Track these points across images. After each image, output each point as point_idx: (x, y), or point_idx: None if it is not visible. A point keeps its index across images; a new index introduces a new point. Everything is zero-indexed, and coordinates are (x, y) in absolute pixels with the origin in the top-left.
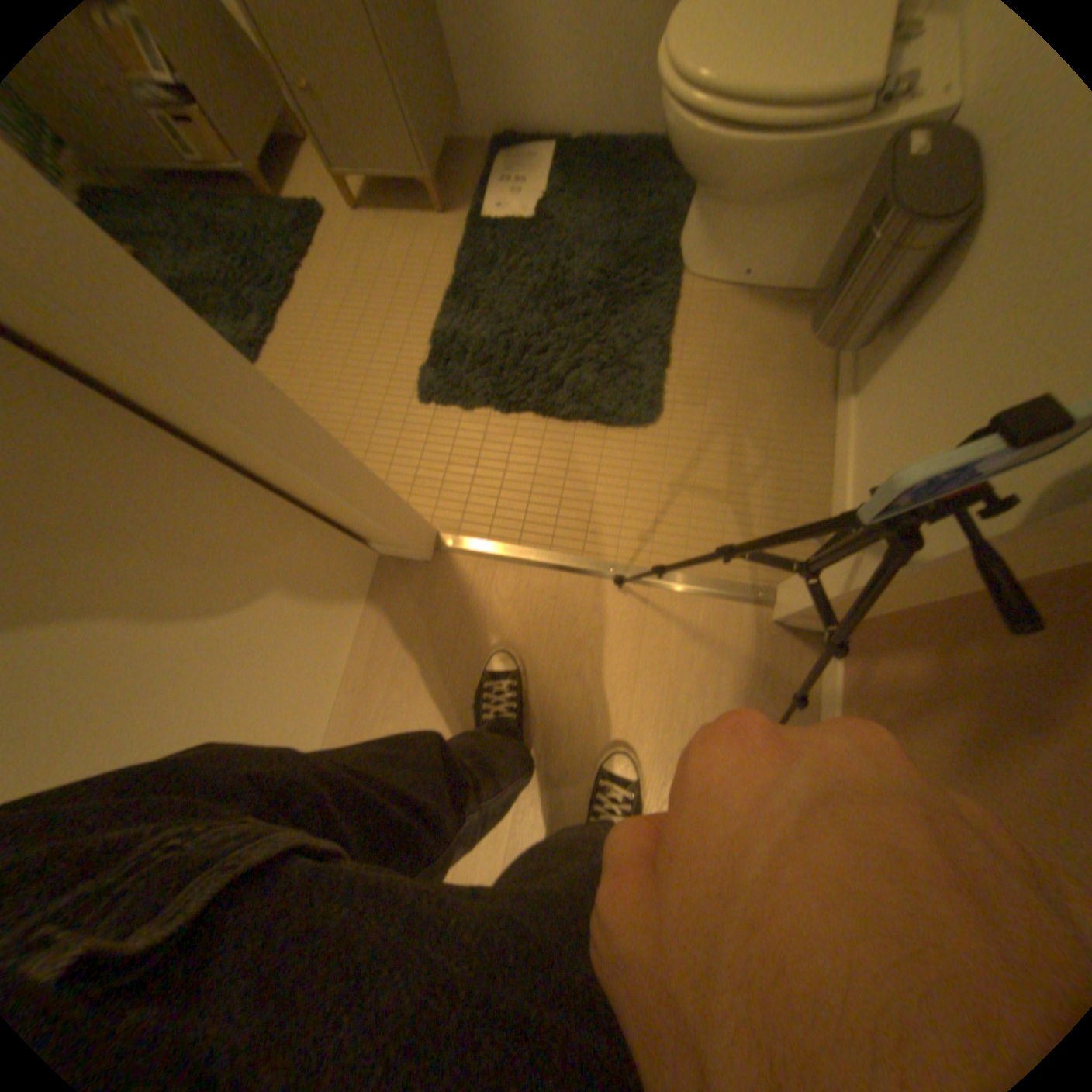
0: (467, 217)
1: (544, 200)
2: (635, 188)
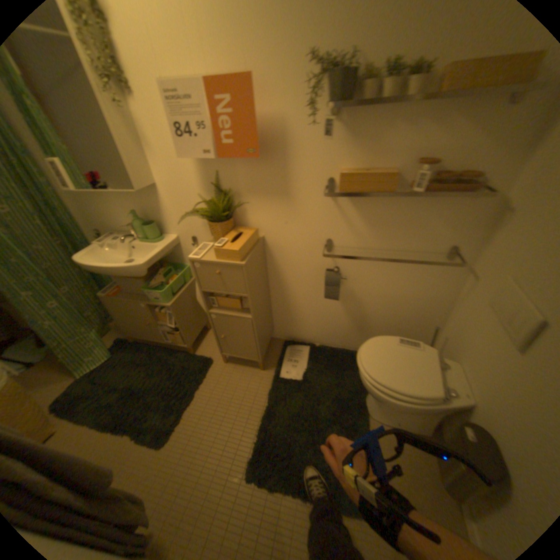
0: (274, 378)
1: (307, 375)
2: (344, 376)
